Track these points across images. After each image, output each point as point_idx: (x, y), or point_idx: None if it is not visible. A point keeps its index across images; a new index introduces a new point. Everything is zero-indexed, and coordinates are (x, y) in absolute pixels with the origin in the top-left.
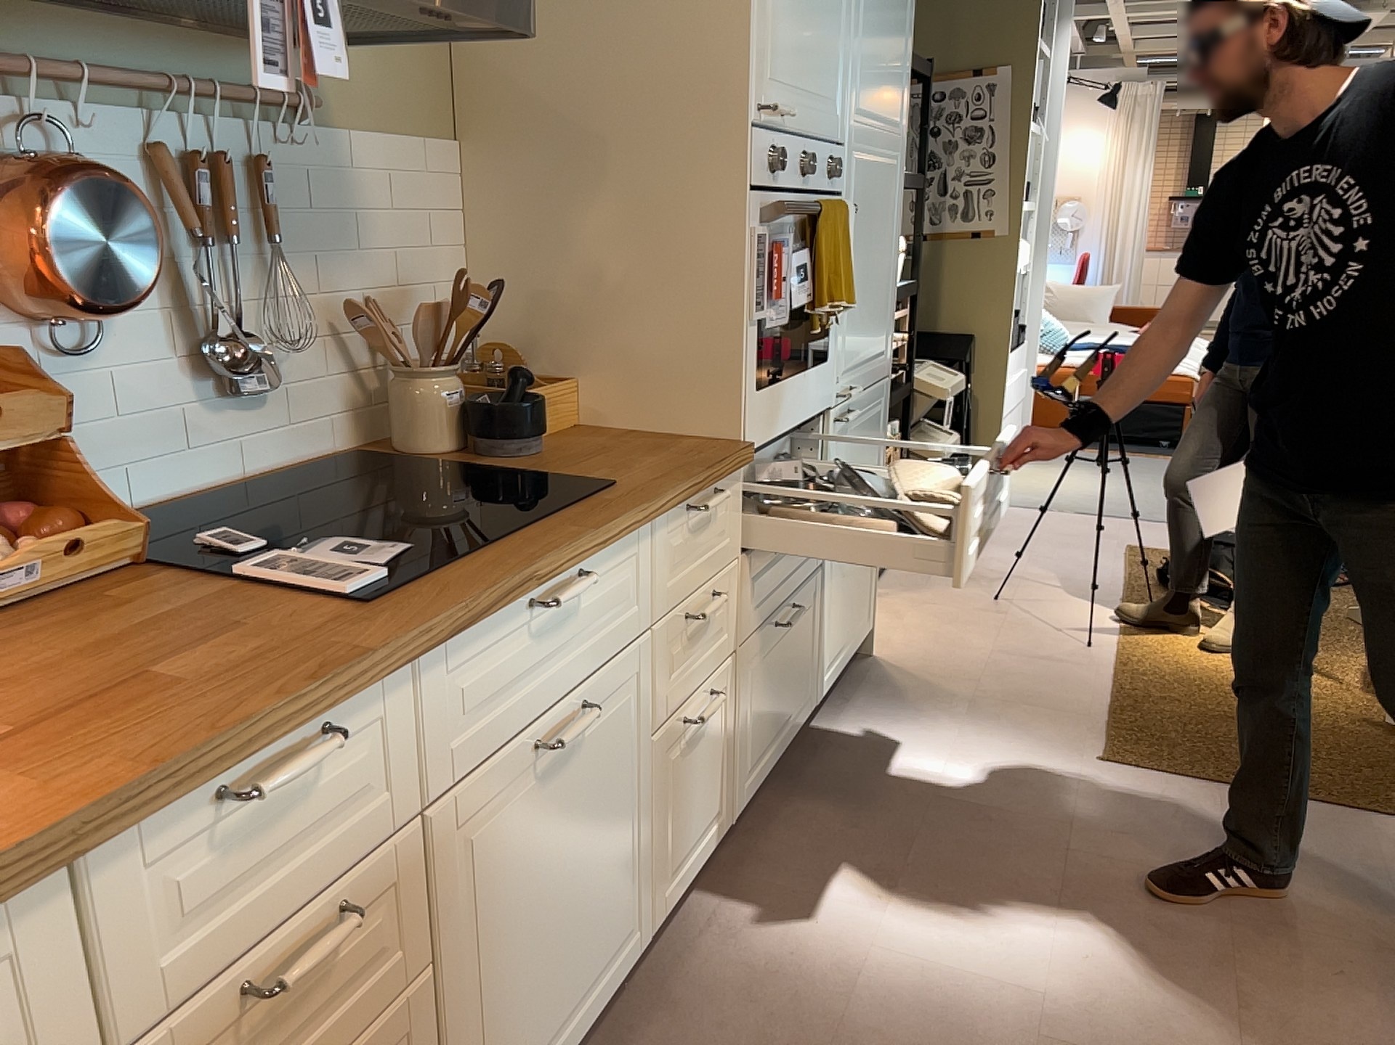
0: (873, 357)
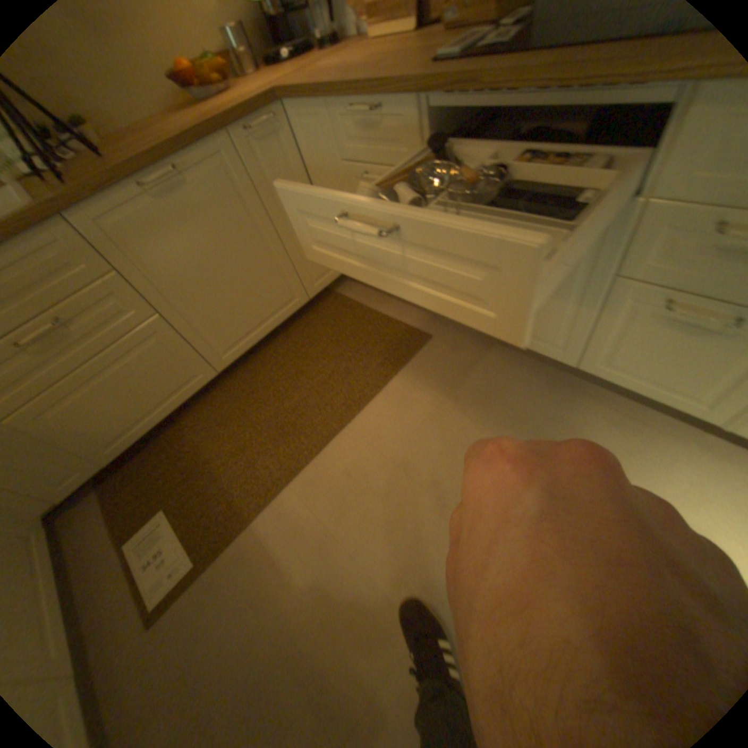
0: None
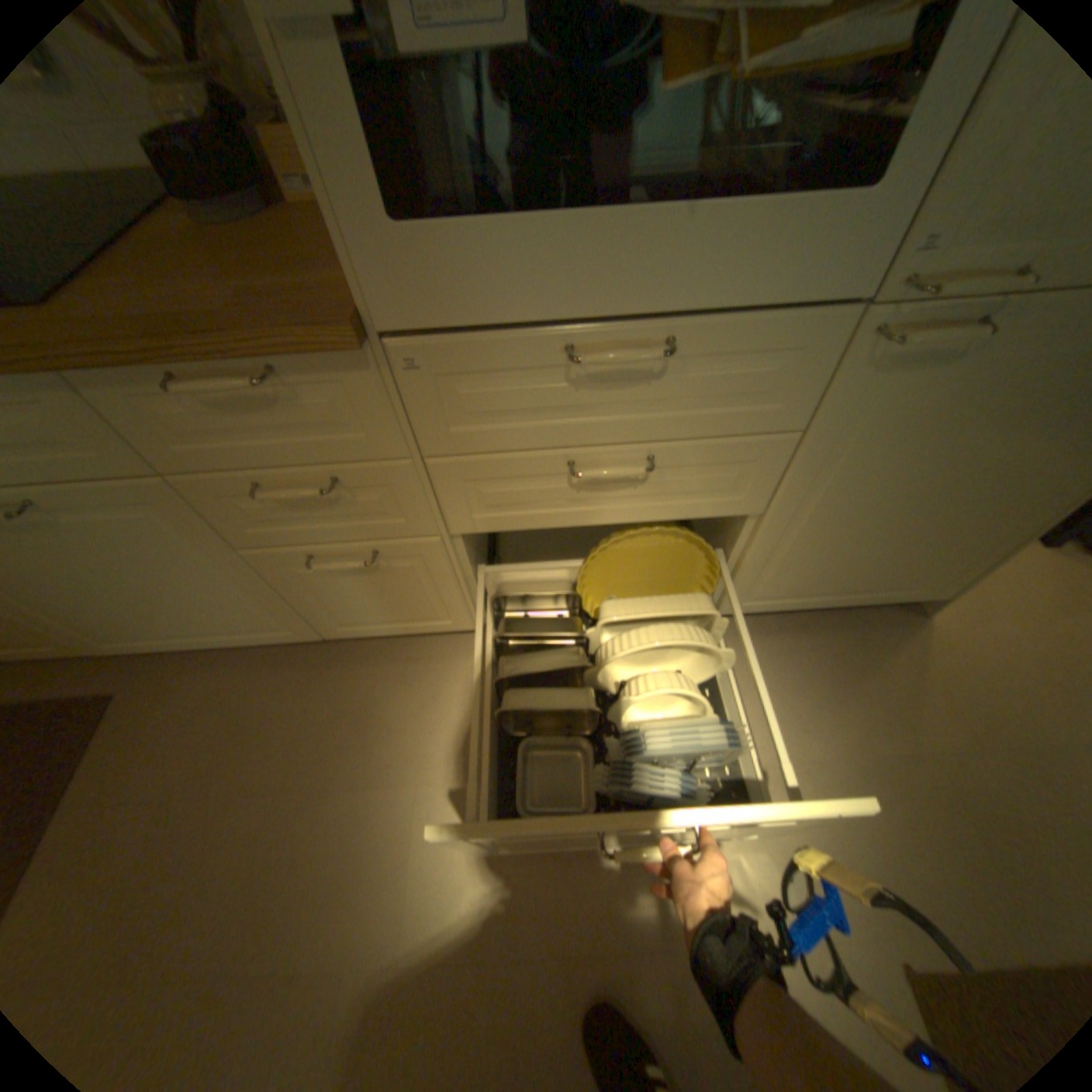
0: None
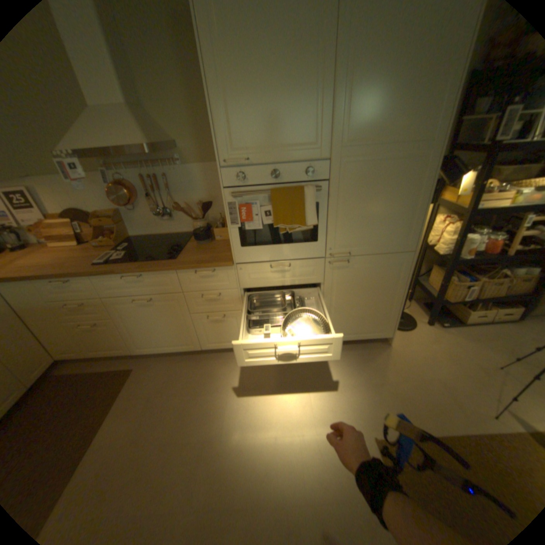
0: (383, 243)
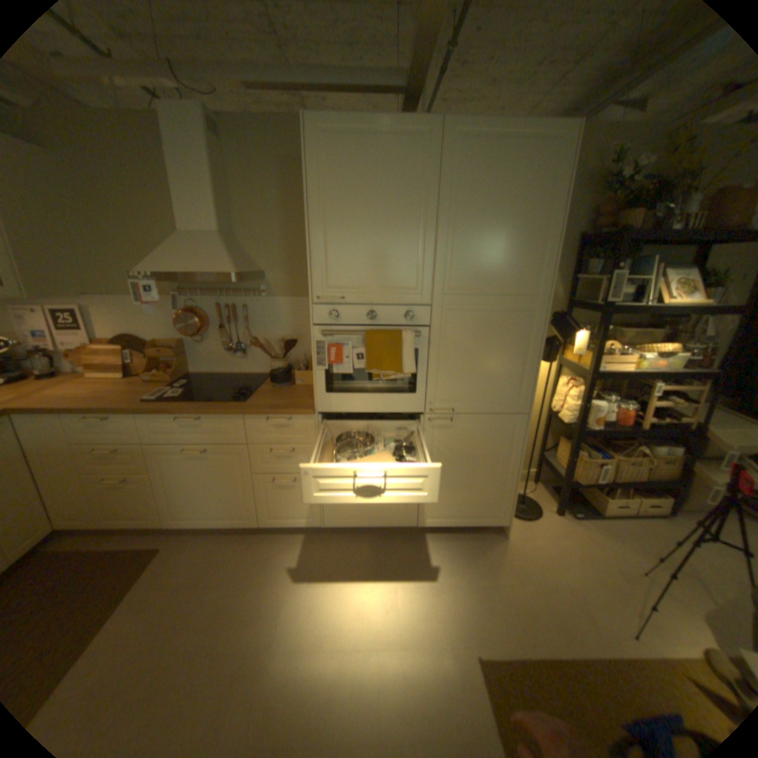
0: (492, 401)
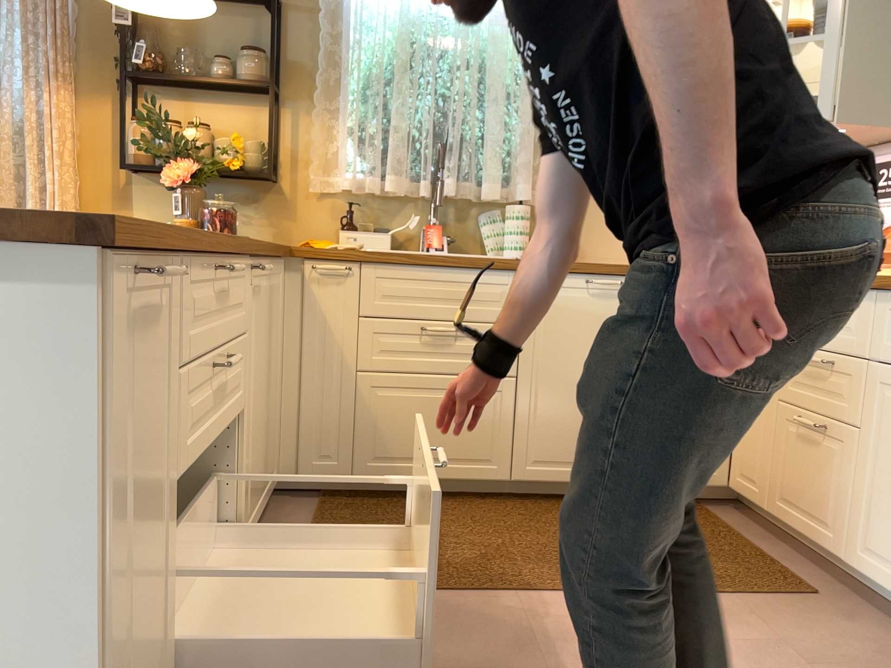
0: None
